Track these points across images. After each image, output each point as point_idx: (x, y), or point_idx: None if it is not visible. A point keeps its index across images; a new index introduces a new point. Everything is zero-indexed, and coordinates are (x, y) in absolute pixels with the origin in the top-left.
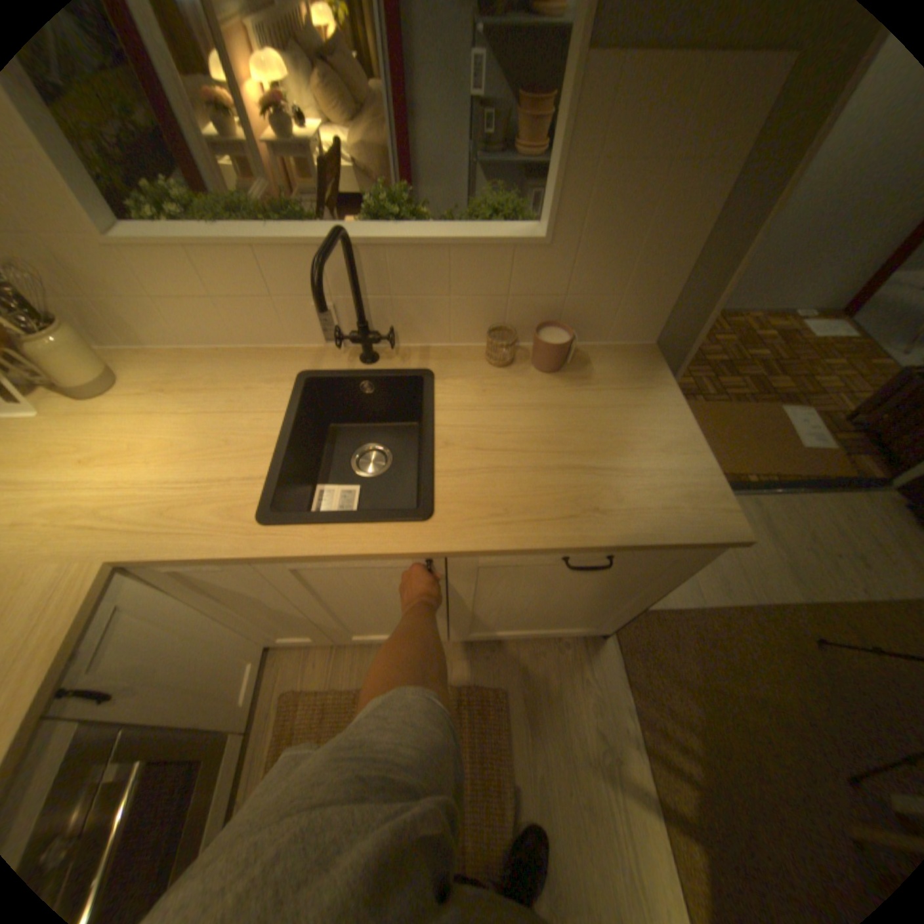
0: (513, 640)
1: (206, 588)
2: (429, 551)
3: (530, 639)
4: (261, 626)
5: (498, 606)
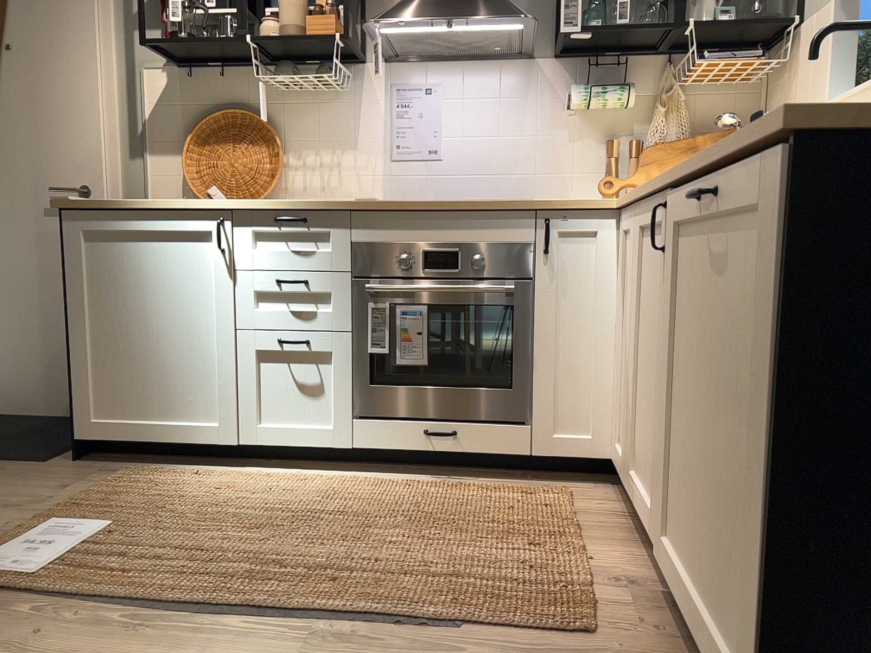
0: (691, 610)
1: (628, 277)
2: (669, 178)
3: (702, 630)
4: (624, 391)
5: (692, 395)
